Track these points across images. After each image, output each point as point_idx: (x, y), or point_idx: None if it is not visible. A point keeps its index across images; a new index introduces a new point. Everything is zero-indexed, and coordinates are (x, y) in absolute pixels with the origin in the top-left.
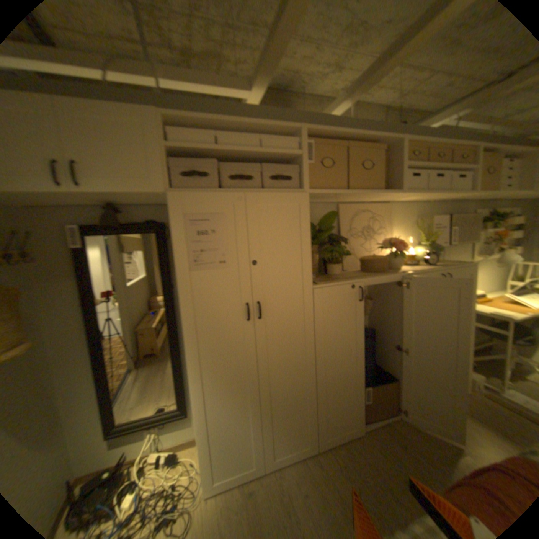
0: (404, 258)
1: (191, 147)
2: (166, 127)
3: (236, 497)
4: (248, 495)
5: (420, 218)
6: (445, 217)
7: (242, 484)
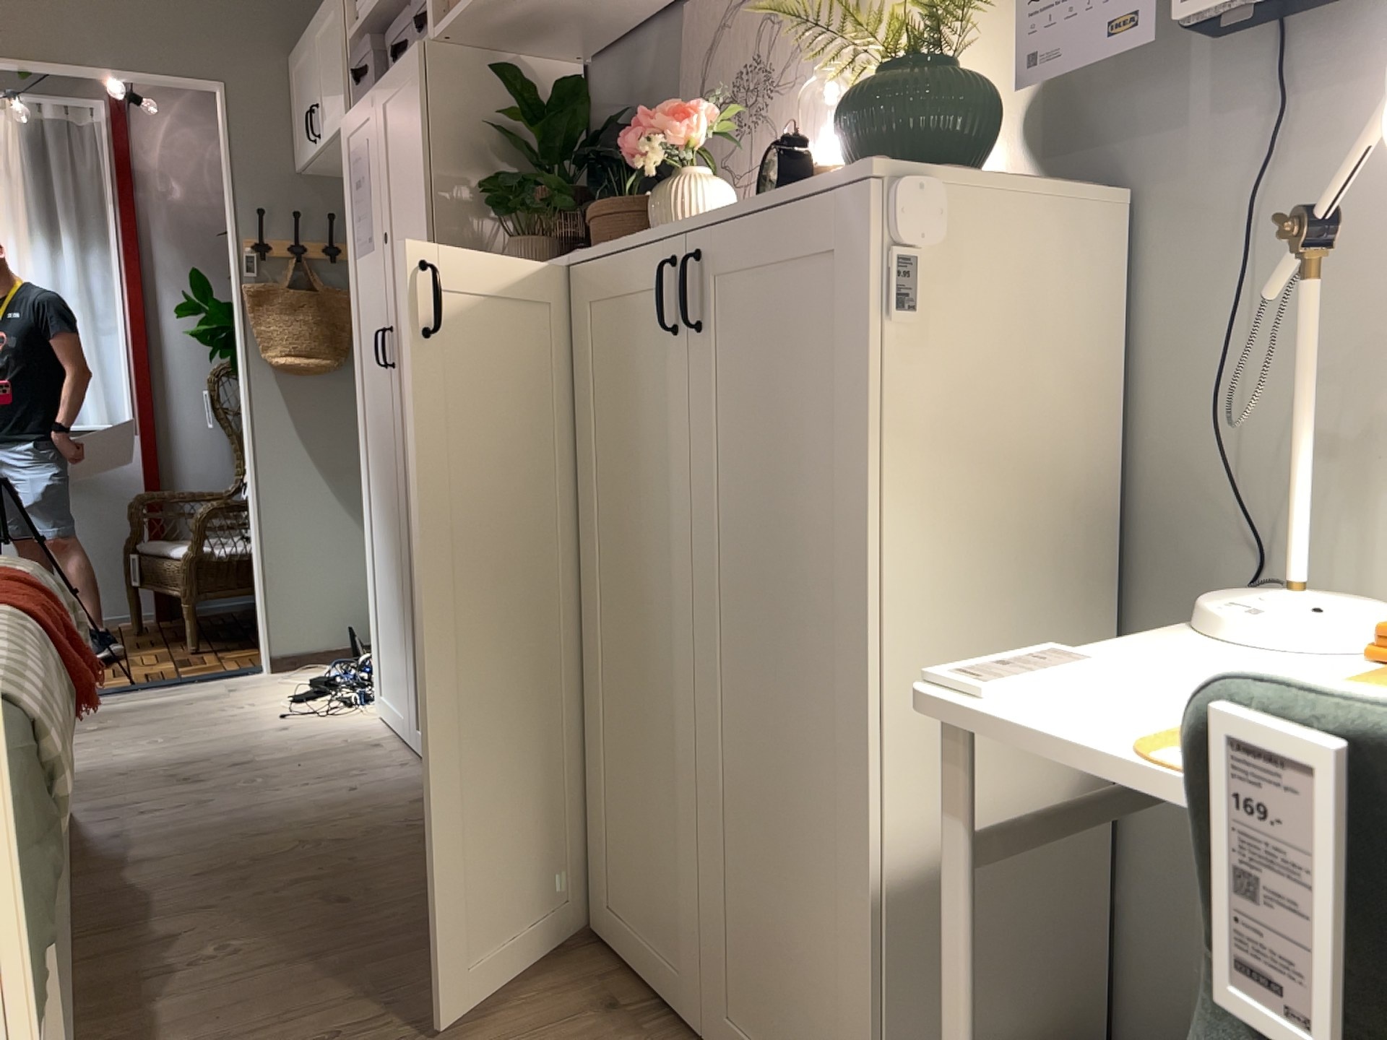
0: (690, 194)
1: (357, 23)
2: (359, 0)
3: (373, 737)
4: (374, 745)
5: None
6: None
7: (399, 738)
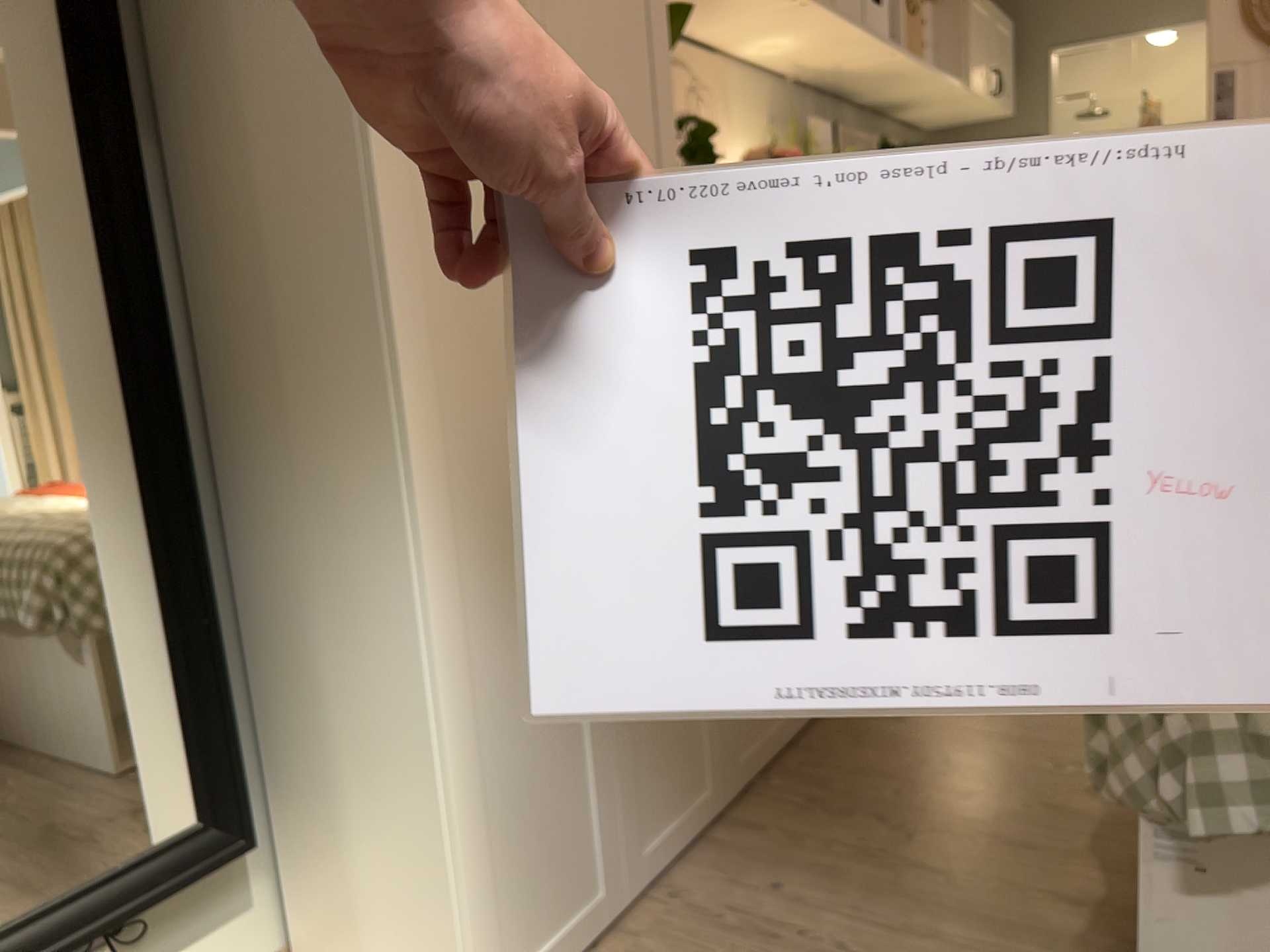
0: None
1: None
2: None
3: None
4: None
5: (782, 112)
6: (822, 123)
7: None
